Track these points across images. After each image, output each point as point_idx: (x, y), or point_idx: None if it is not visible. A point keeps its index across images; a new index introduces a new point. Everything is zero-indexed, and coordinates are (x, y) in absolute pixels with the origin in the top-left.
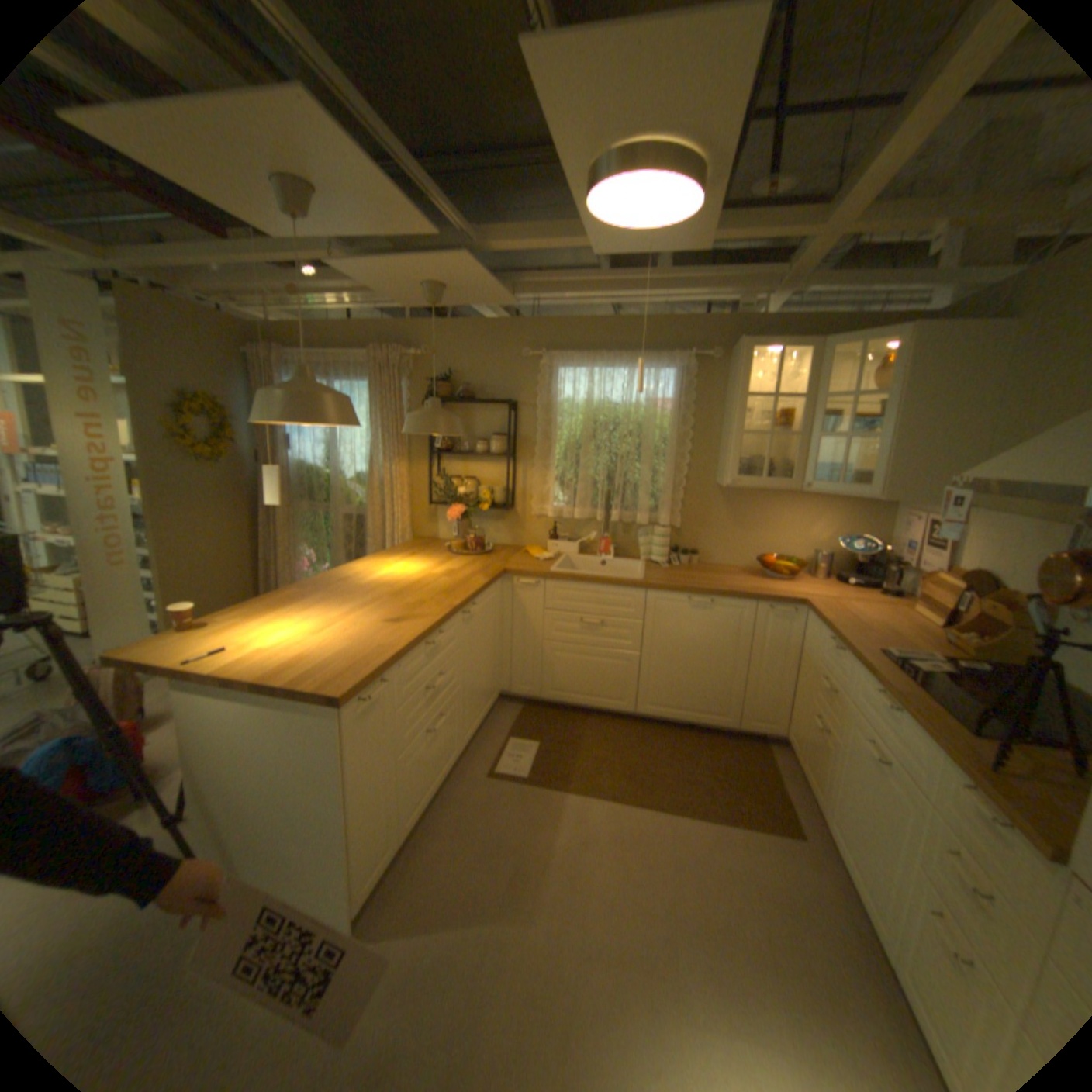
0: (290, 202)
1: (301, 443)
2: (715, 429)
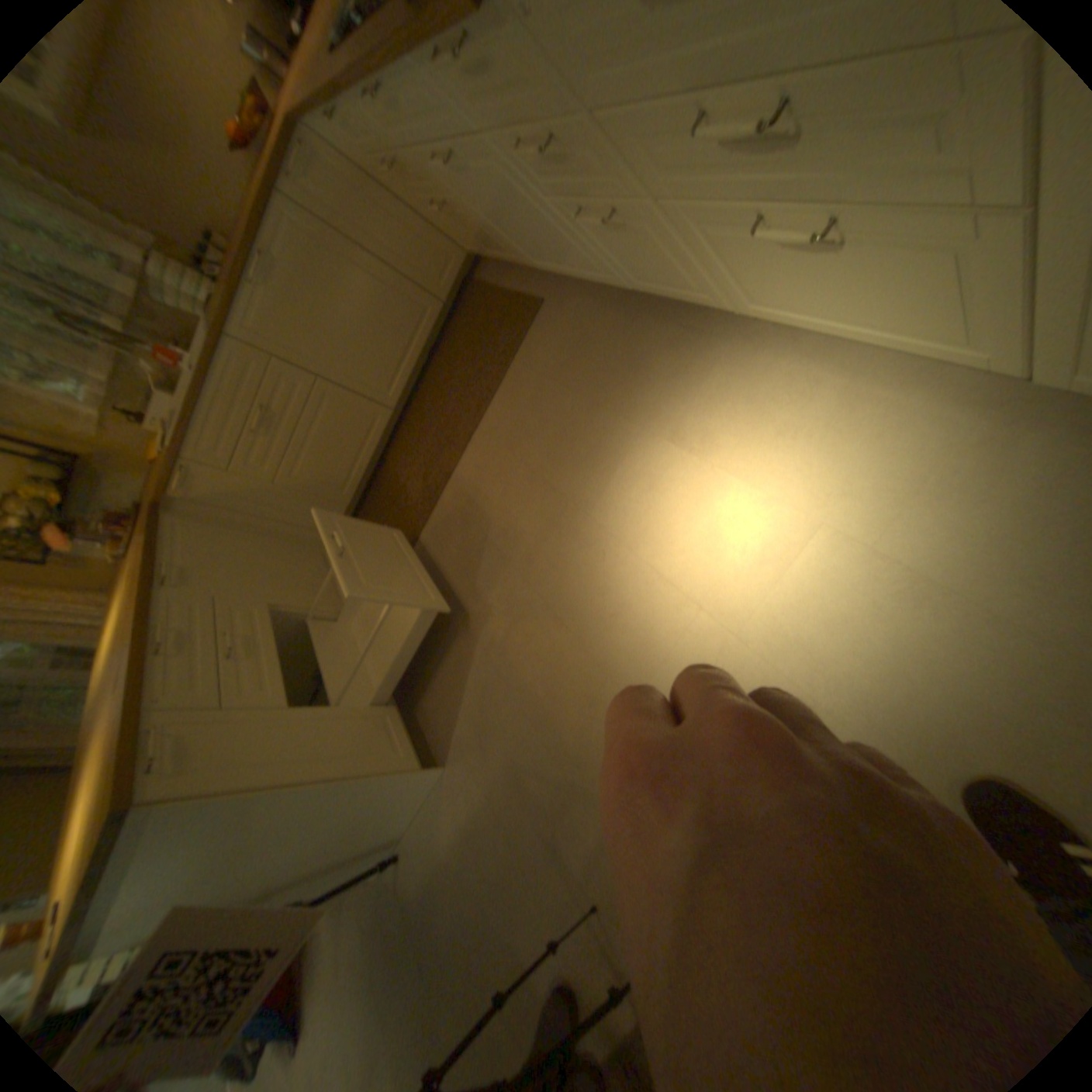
0: None
1: None
2: None
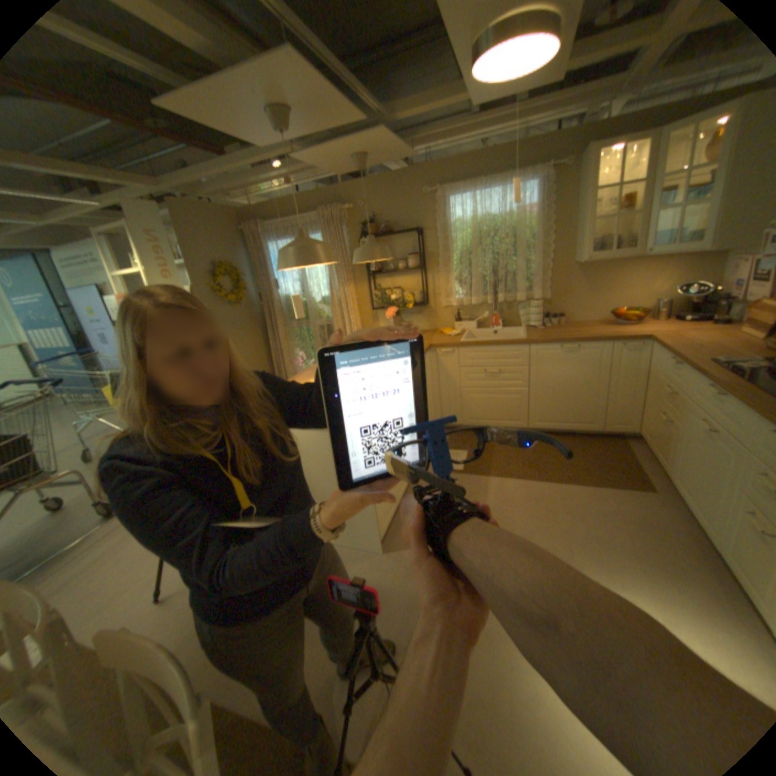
0: (274, 121)
1: (284, 283)
2: (572, 220)
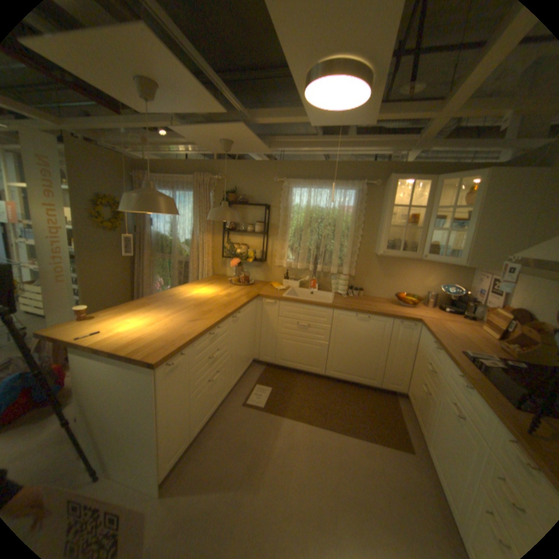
0: (146, 92)
1: (158, 222)
2: (375, 223)
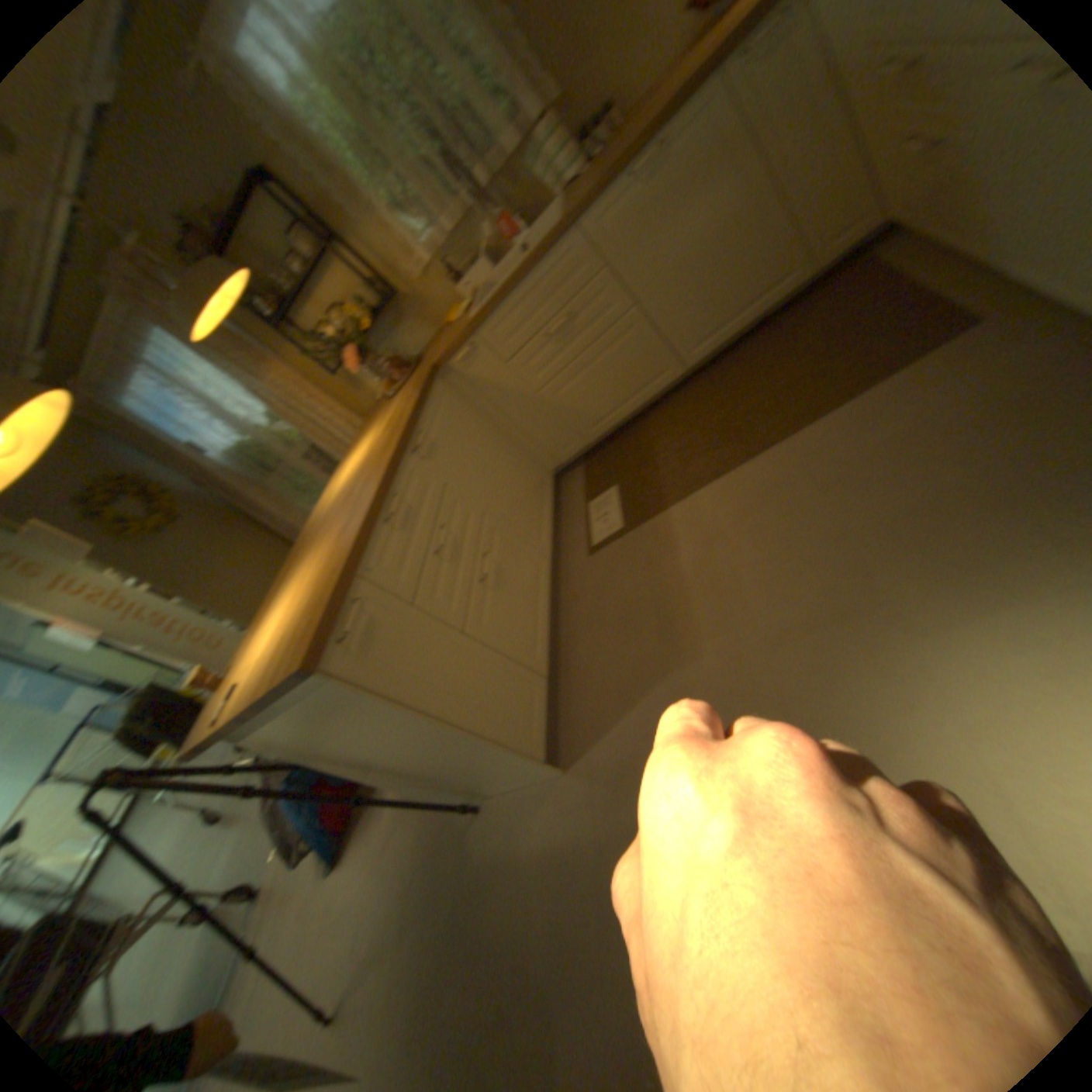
0: None
1: (198, 438)
2: None
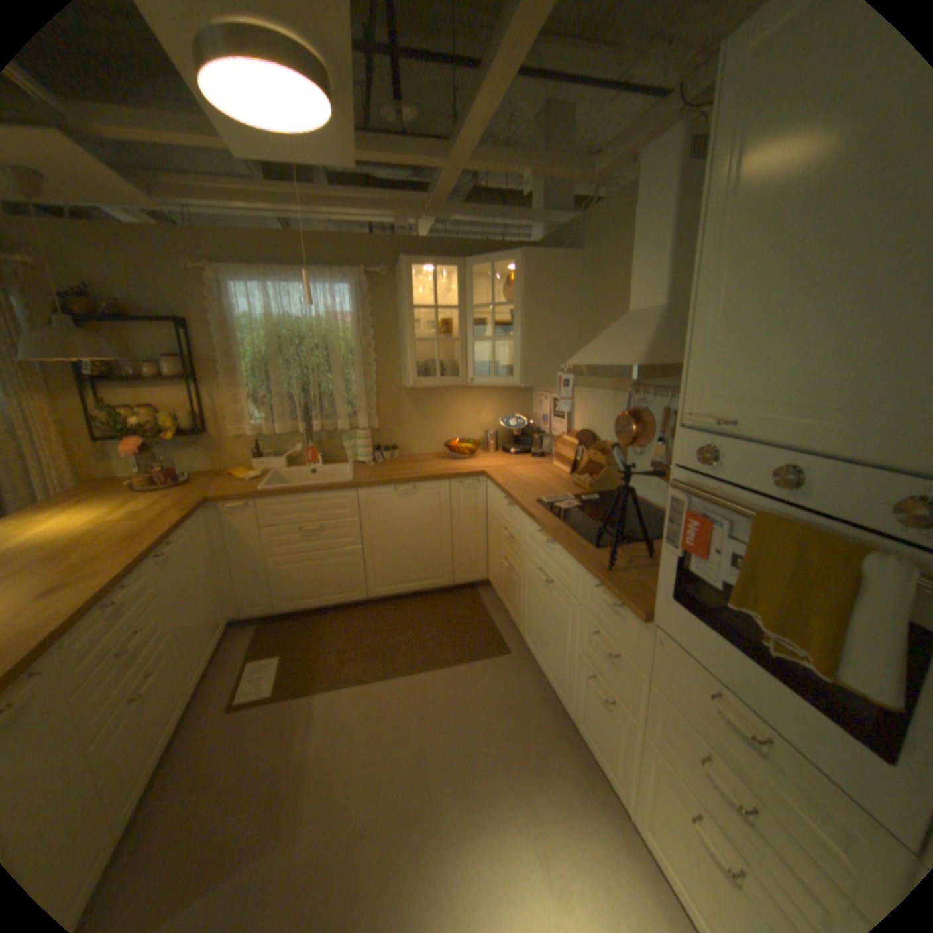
0: None
1: None
2: (393, 339)
